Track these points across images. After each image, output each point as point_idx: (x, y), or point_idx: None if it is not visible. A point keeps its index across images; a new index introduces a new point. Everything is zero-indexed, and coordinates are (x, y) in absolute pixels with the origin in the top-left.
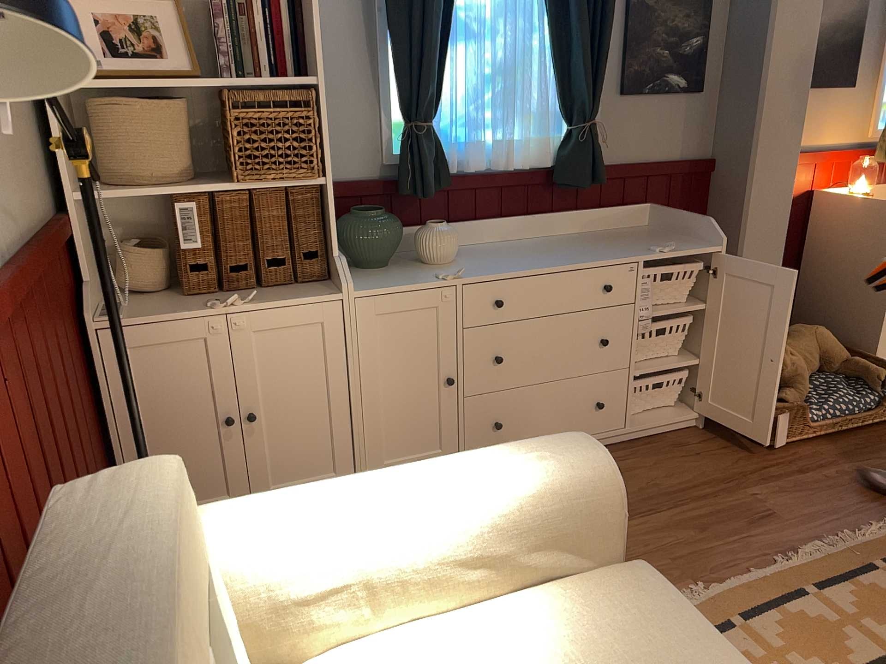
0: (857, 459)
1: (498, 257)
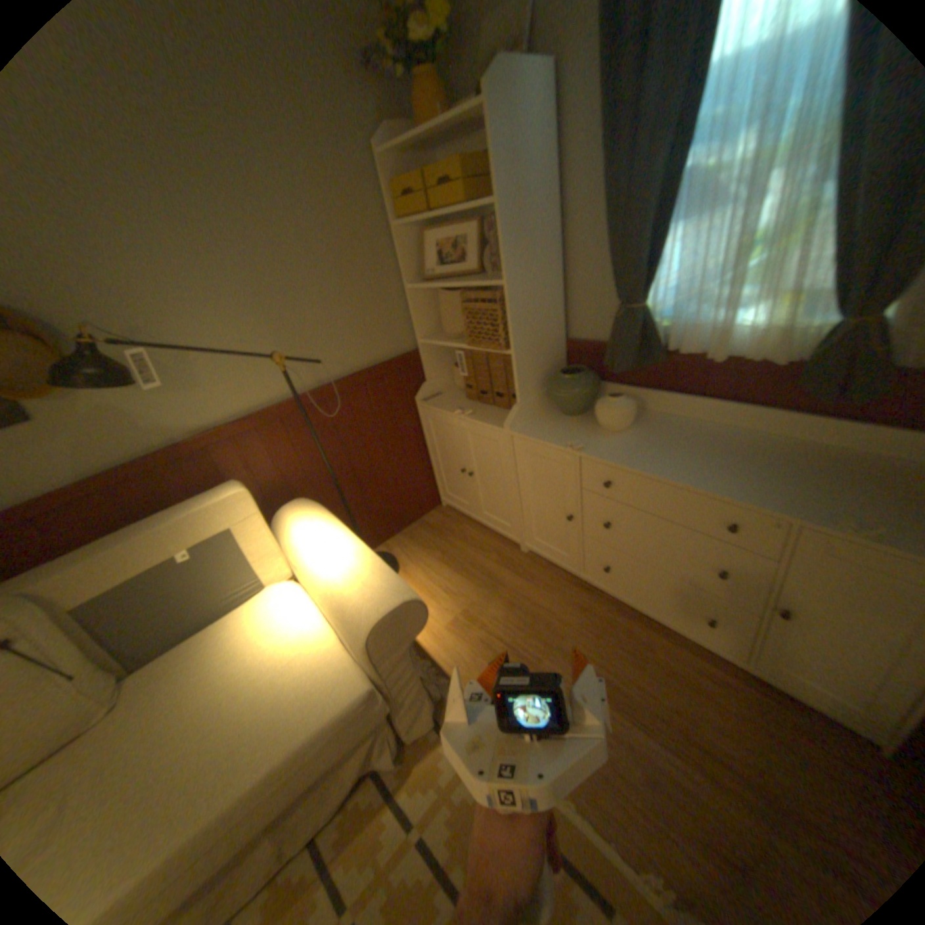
0: None
1: (666, 441)
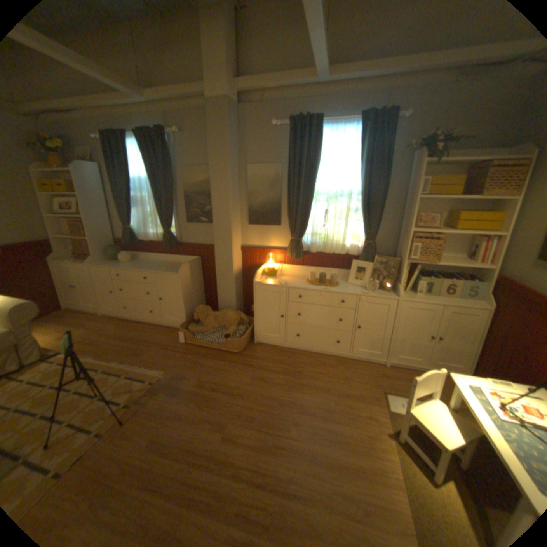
0: (195, 356)
1: (136, 264)
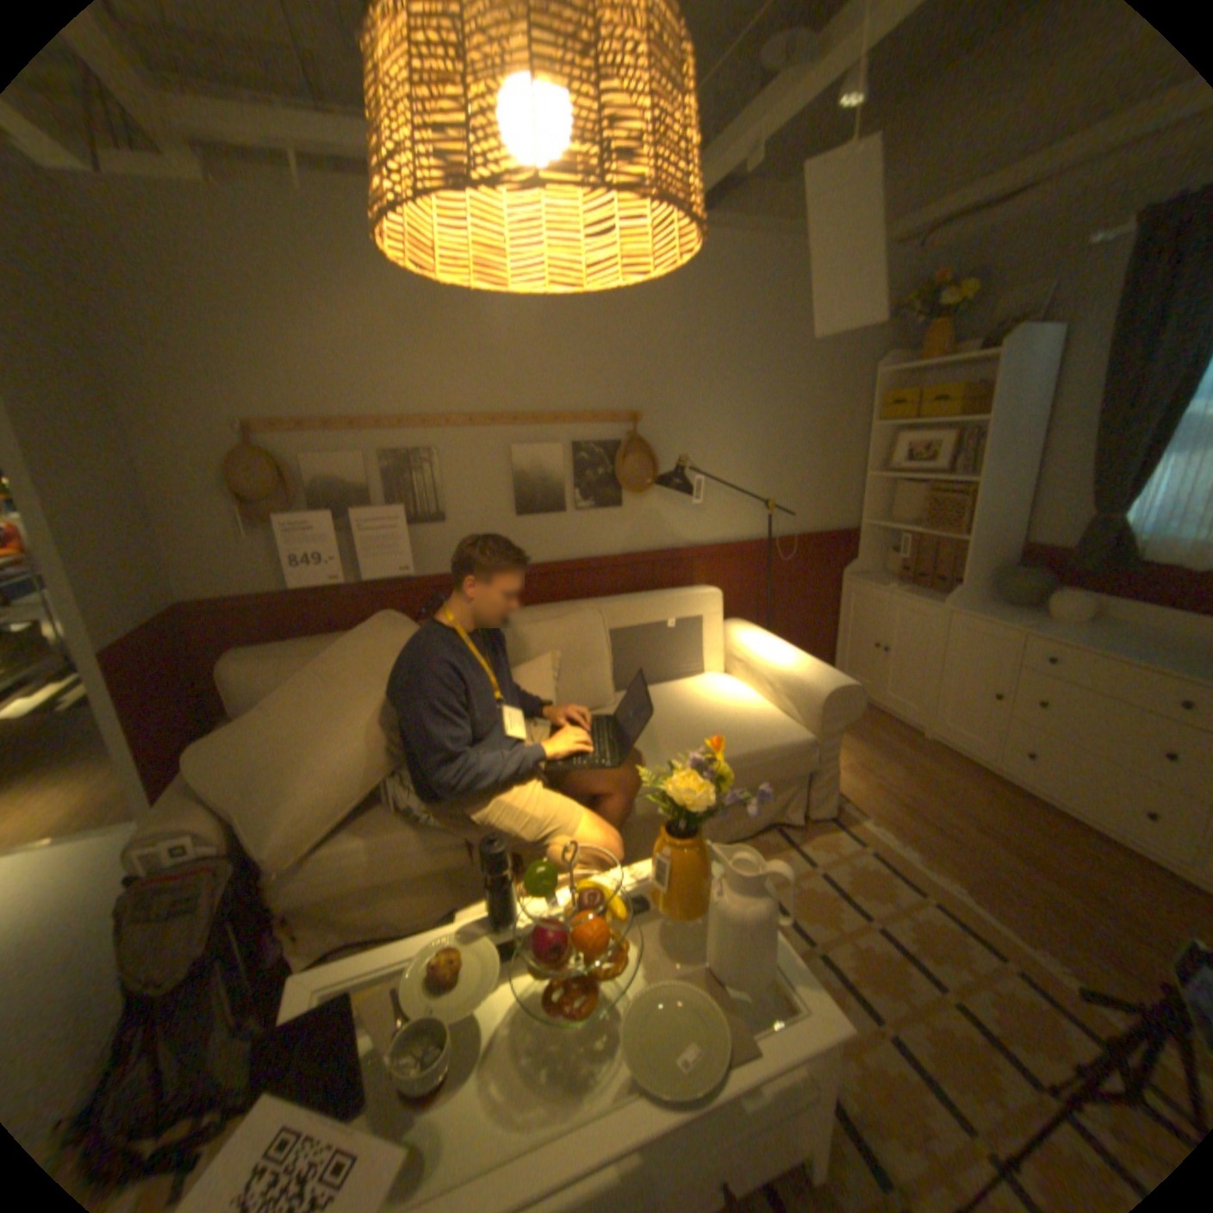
0: None
1: (1124, 638)
